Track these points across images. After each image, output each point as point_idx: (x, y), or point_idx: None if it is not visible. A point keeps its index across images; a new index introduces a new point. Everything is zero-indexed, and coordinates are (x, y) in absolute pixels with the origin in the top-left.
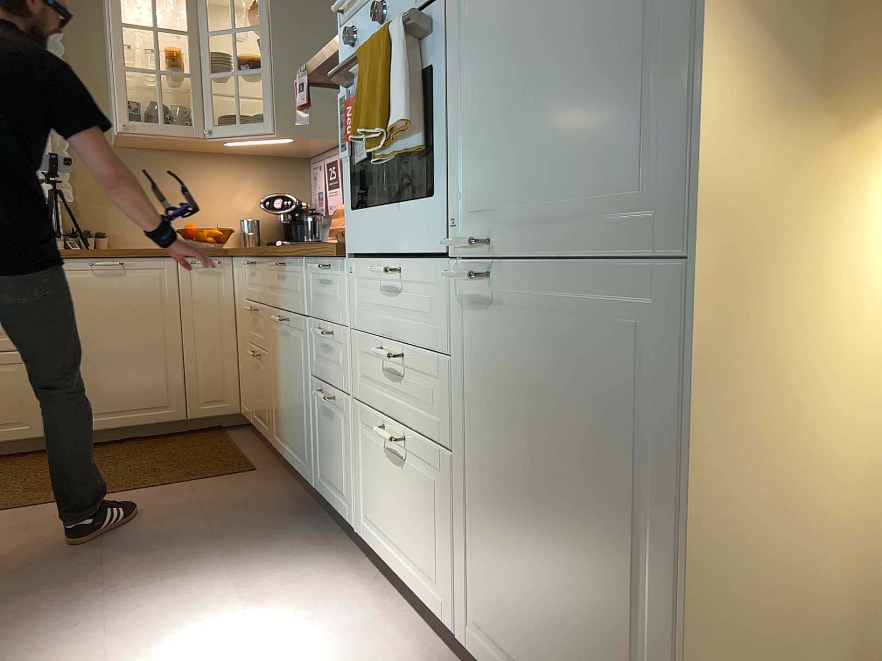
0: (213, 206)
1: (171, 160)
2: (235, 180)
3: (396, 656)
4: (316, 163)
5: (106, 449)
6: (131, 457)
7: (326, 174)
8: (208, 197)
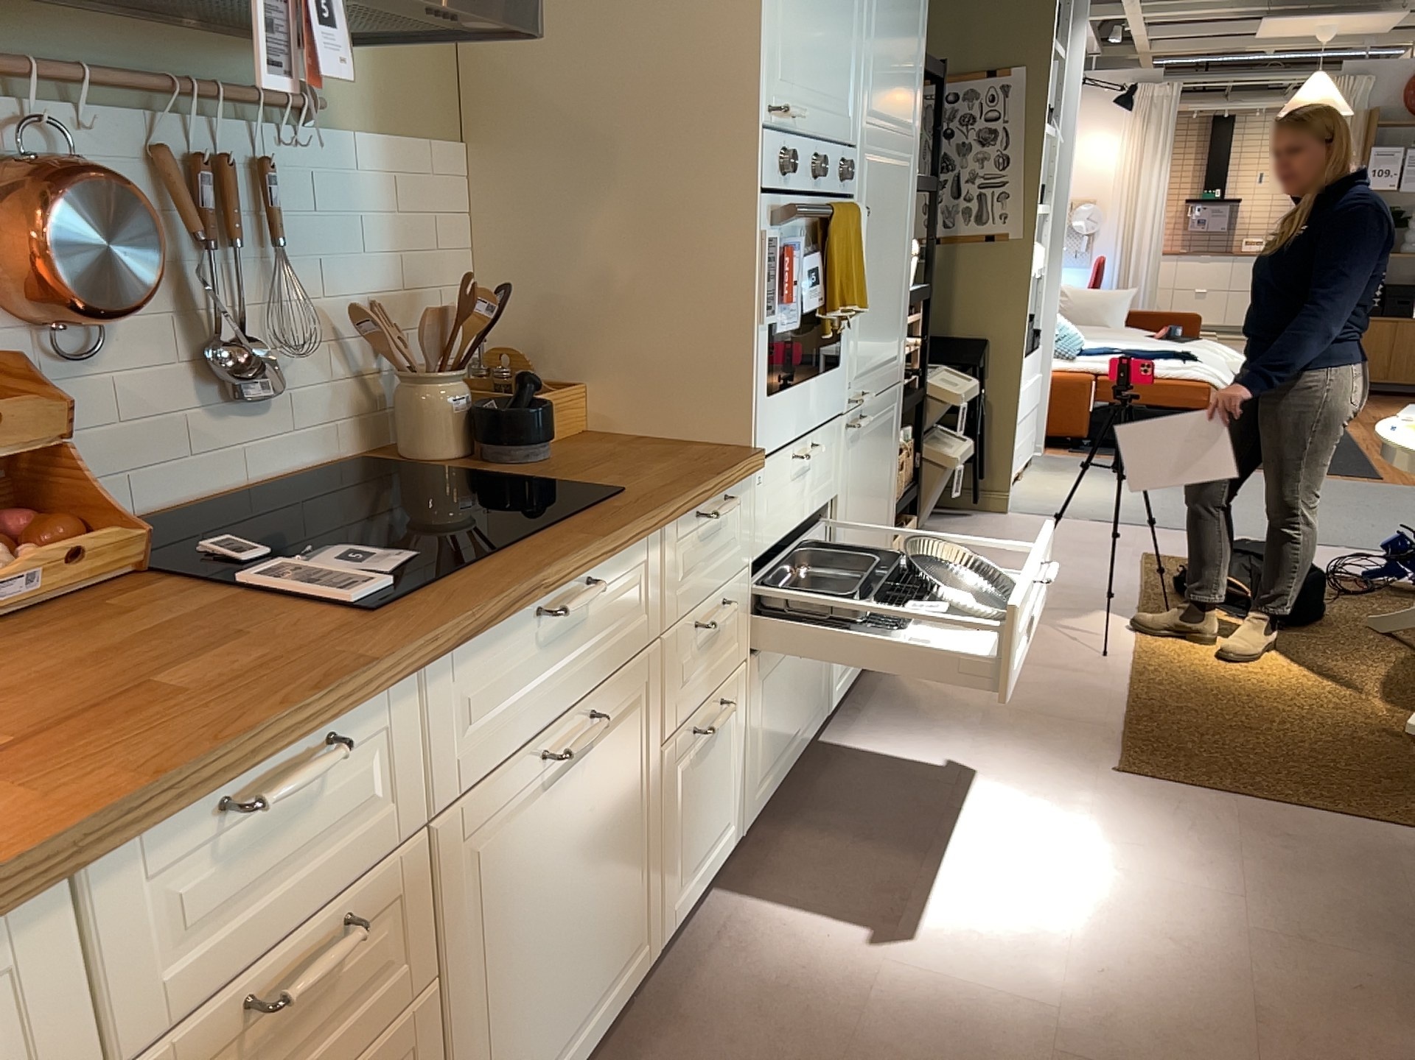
0: None
1: None
2: None
3: (836, 785)
4: None
5: None
6: None
7: None
8: None
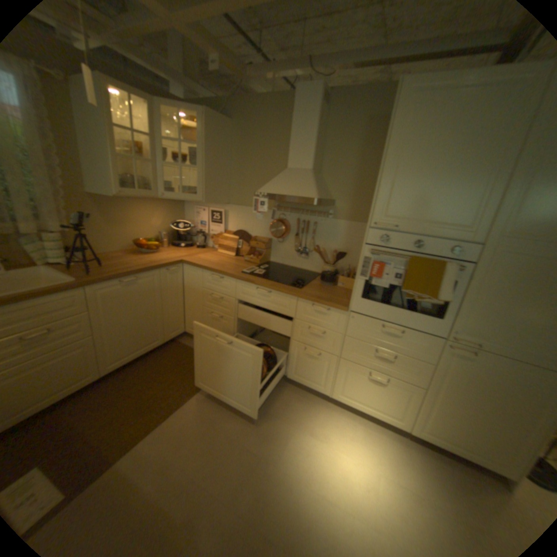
0: (141, 225)
1: (118, 200)
2: (151, 211)
3: (382, 440)
4: (198, 207)
5: (131, 371)
6: (154, 373)
7: (209, 215)
8: (138, 221)
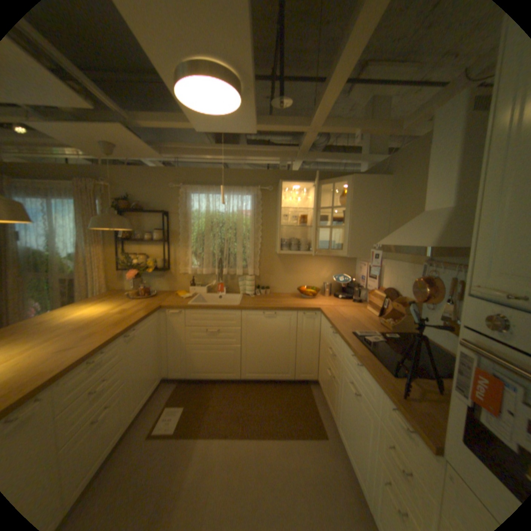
0: (312, 275)
1: (297, 256)
2: (323, 264)
3: None
4: (362, 262)
5: (262, 388)
6: (271, 400)
7: (369, 270)
8: (310, 272)
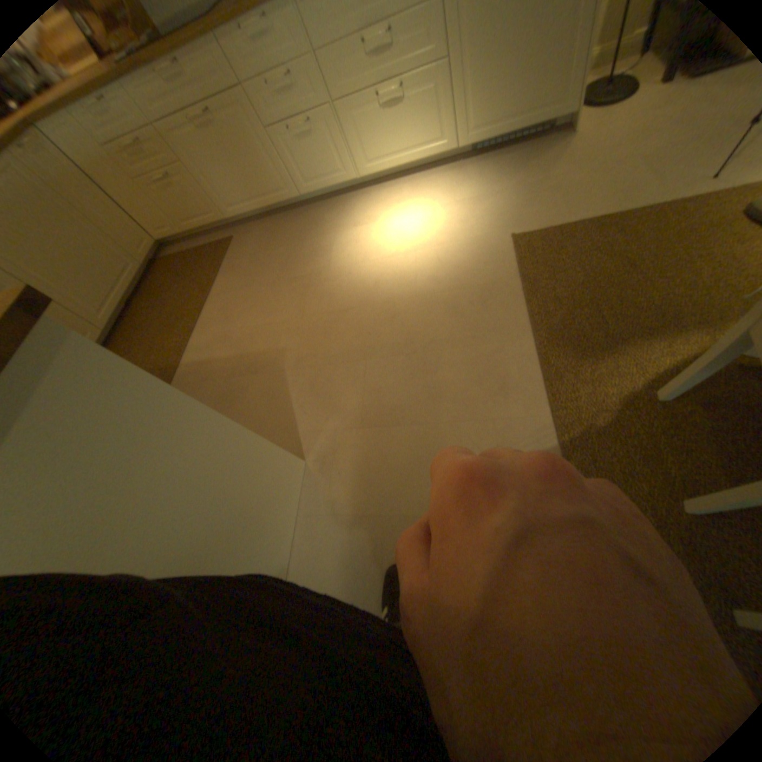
0: None
1: None
2: None
3: (431, 179)
4: None
5: (133, 310)
6: (158, 295)
7: None
8: None
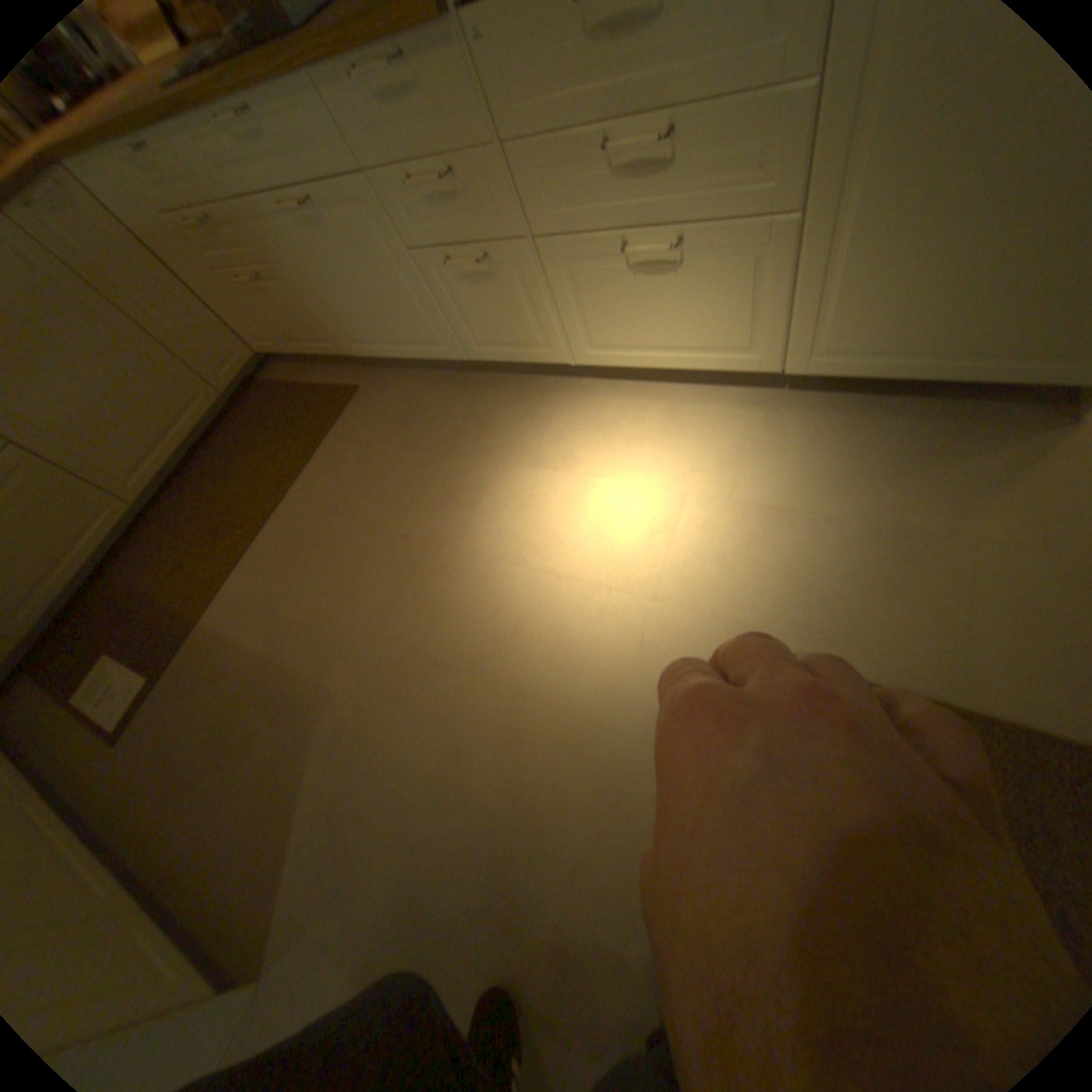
0: None
1: None
2: None
3: (708, 417)
4: None
5: (192, 471)
6: (229, 459)
7: None
8: None
